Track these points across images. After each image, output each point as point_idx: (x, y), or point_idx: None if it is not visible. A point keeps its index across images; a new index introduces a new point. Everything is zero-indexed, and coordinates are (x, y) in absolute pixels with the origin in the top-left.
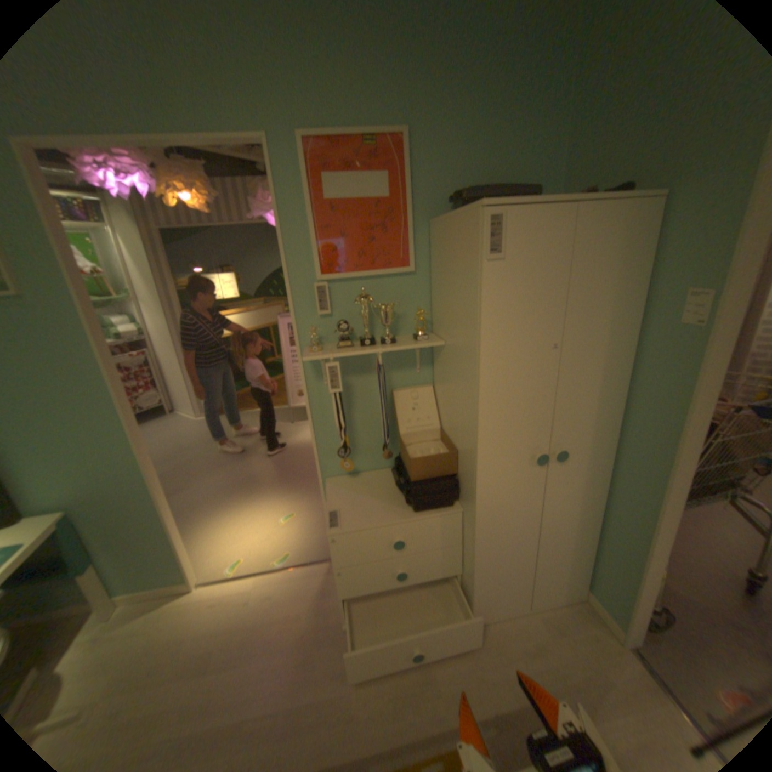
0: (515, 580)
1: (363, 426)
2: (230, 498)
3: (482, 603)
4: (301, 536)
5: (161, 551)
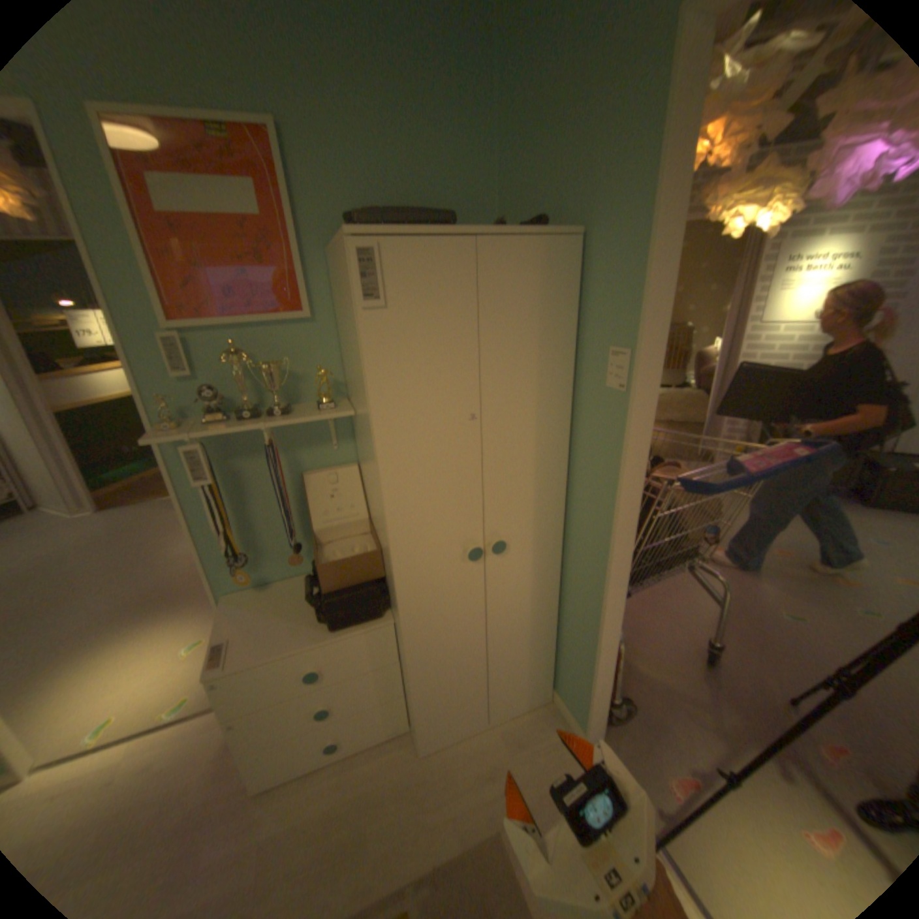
0: (464, 694)
1: (268, 524)
2: (109, 628)
3: (427, 729)
4: None
5: None
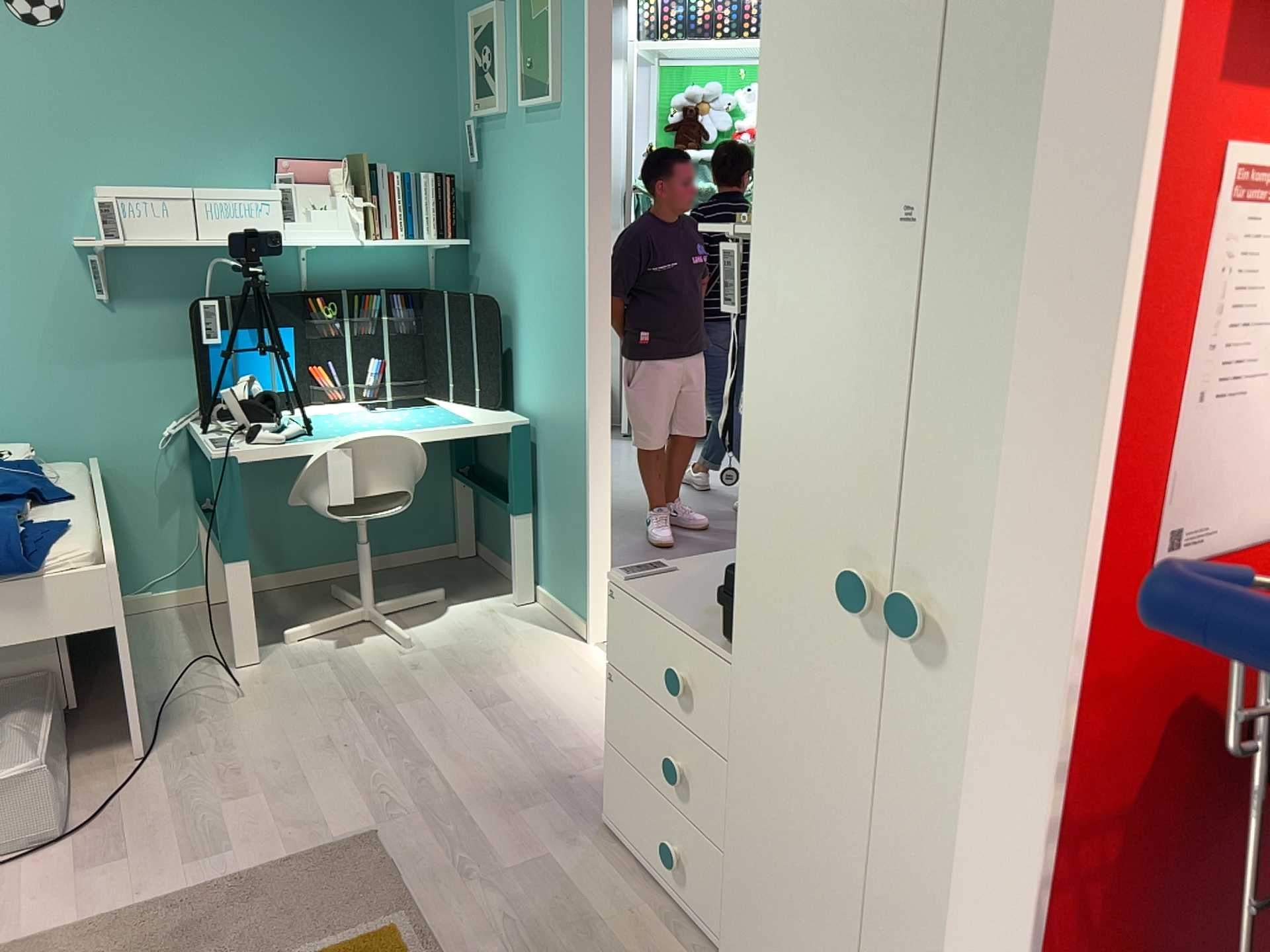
0: None
1: None
2: None
3: None
4: None
5: (581, 545)
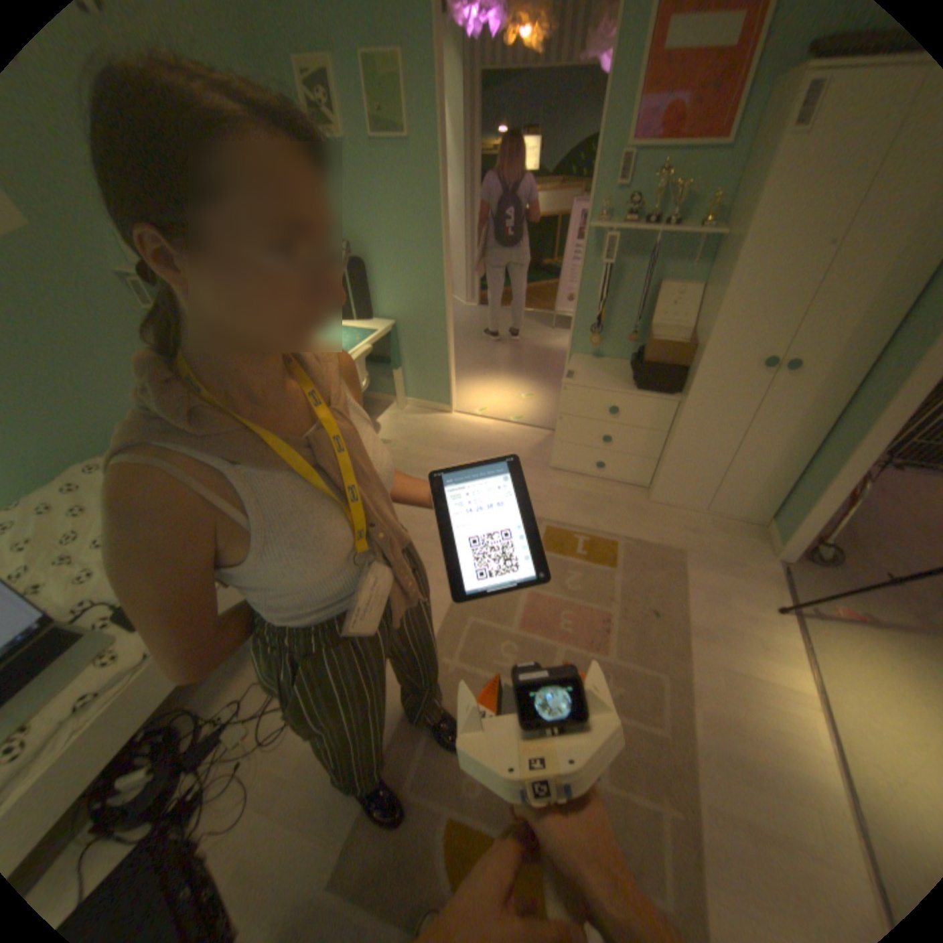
0: (701, 473)
1: (620, 312)
2: (485, 369)
3: (664, 482)
4: (534, 410)
5: (441, 374)
